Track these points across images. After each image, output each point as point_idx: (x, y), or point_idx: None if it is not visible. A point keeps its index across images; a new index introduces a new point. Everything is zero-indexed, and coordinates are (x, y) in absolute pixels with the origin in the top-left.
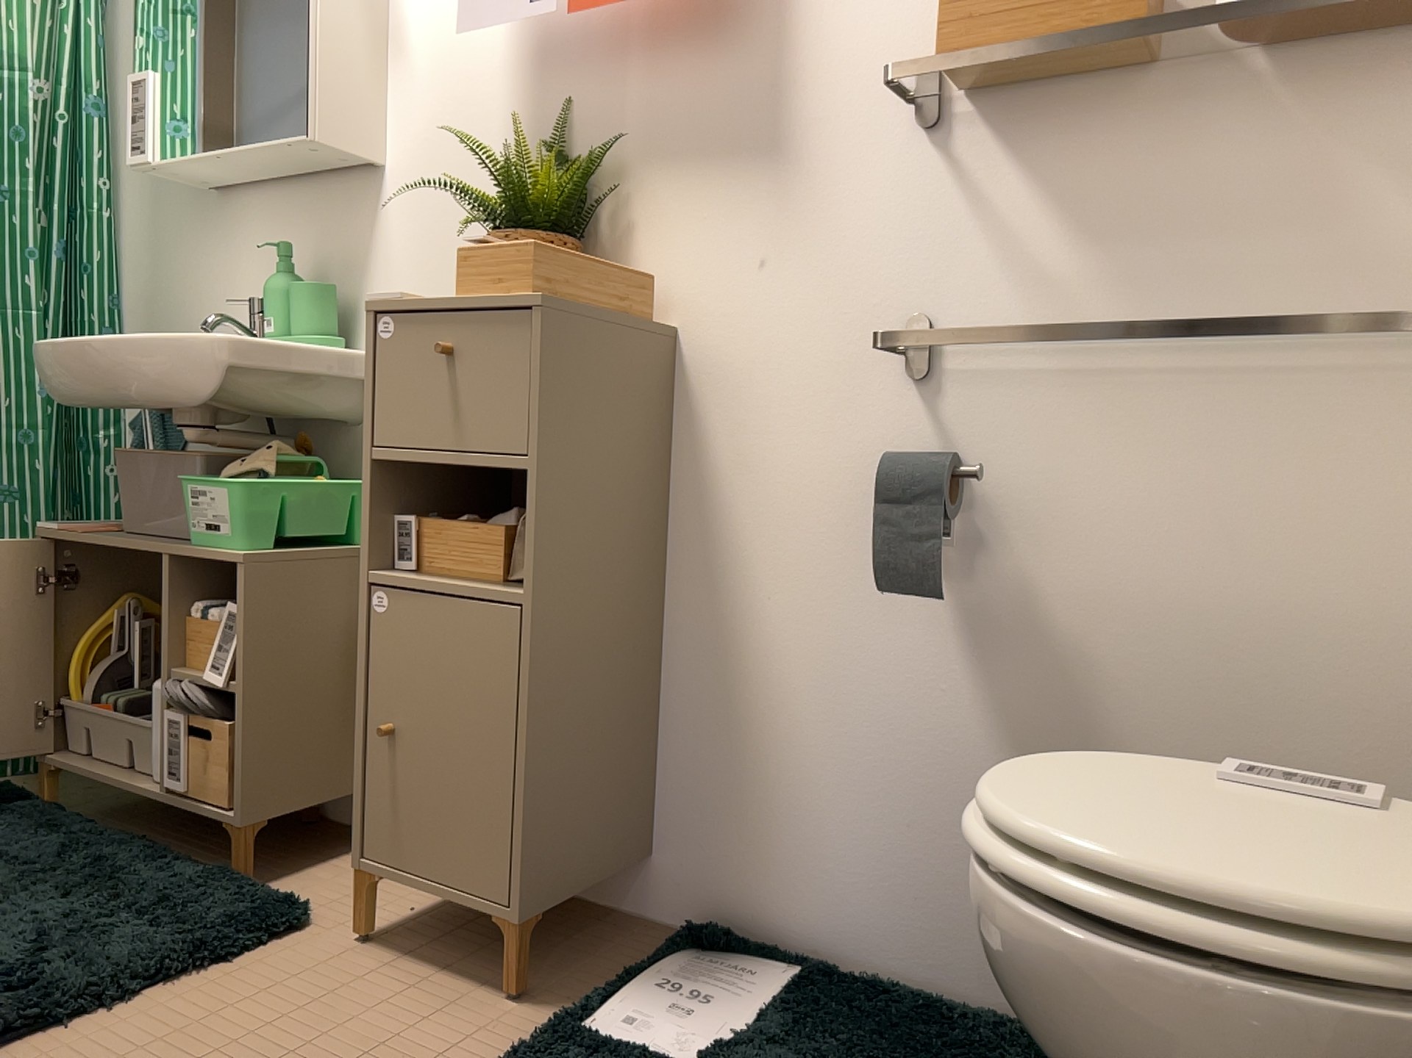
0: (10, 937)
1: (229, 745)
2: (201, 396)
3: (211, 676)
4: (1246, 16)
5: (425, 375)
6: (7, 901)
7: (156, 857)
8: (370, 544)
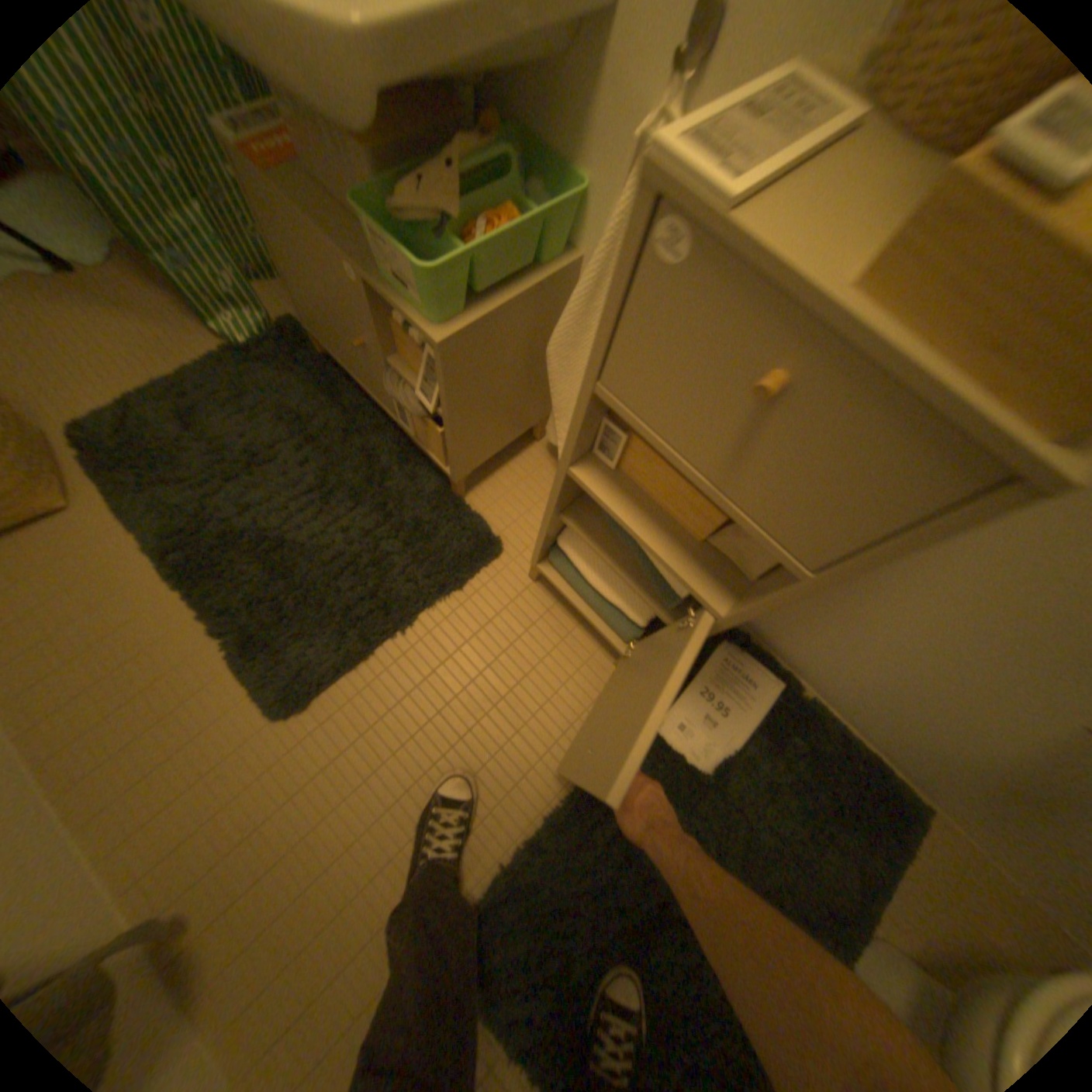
0: (339, 560)
1: (445, 440)
2: (351, 124)
3: (424, 398)
4: None
5: (718, 366)
6: (327, 509)
7: (405, 461)
8: (578, 447)
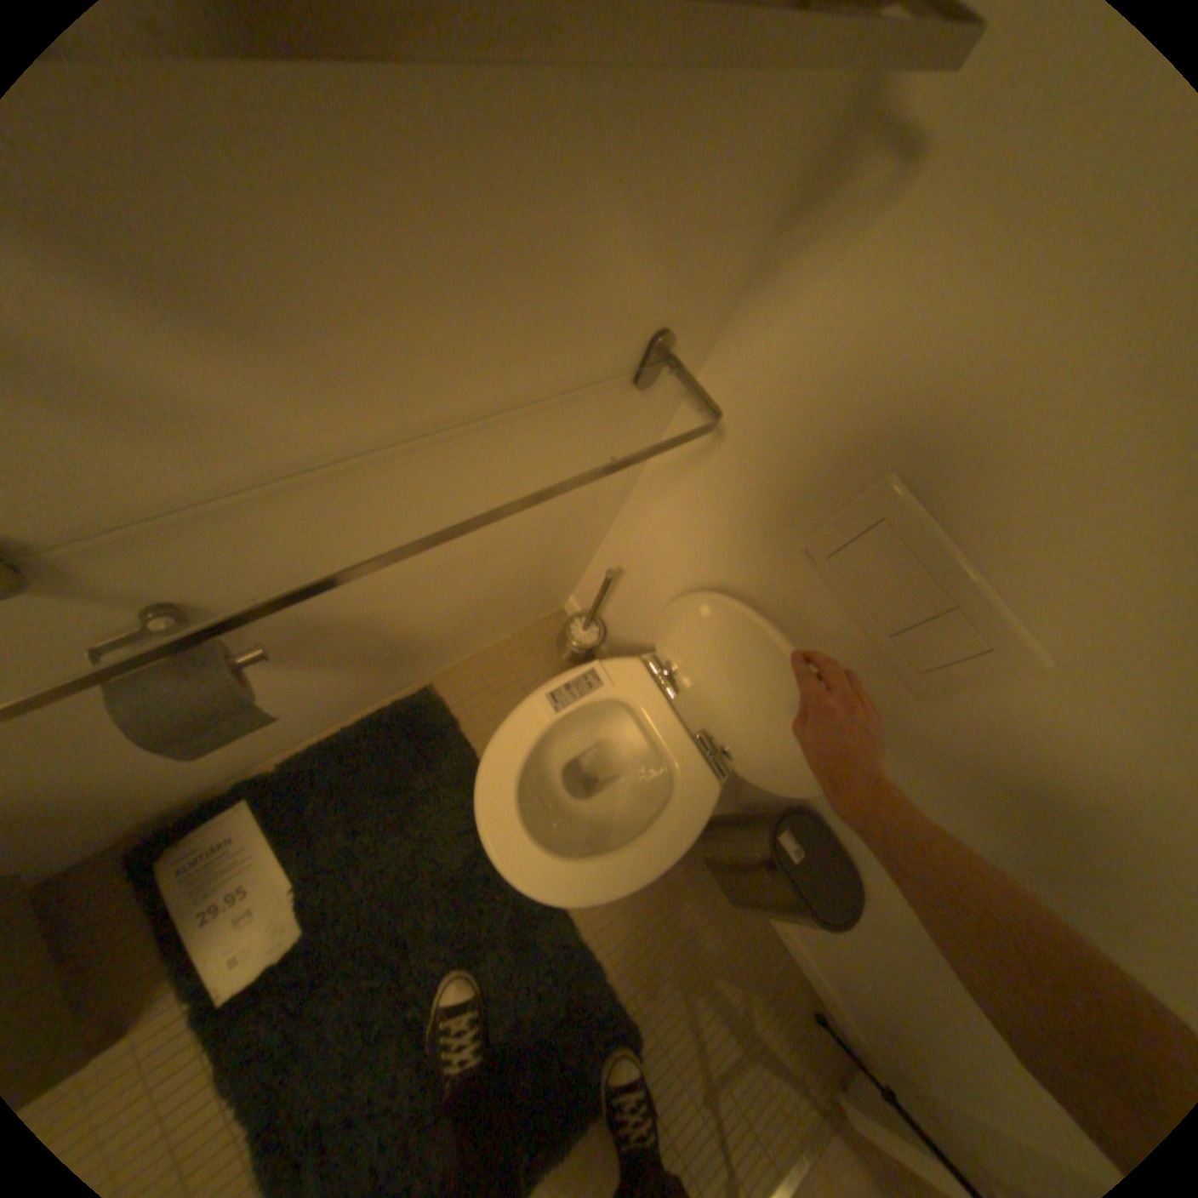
0: None
1: None
2: None
3: None
4: None
5: None
6: None
7: None
8: None
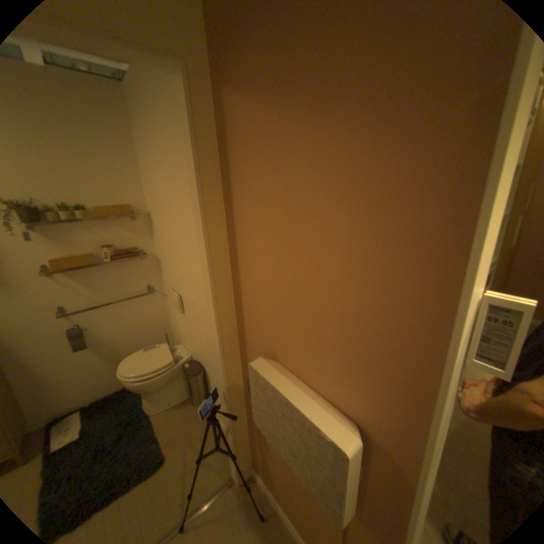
0: None
1: None
2: None
3: None
4: (106, 255)
5: None
6: None
7: None
8: None
